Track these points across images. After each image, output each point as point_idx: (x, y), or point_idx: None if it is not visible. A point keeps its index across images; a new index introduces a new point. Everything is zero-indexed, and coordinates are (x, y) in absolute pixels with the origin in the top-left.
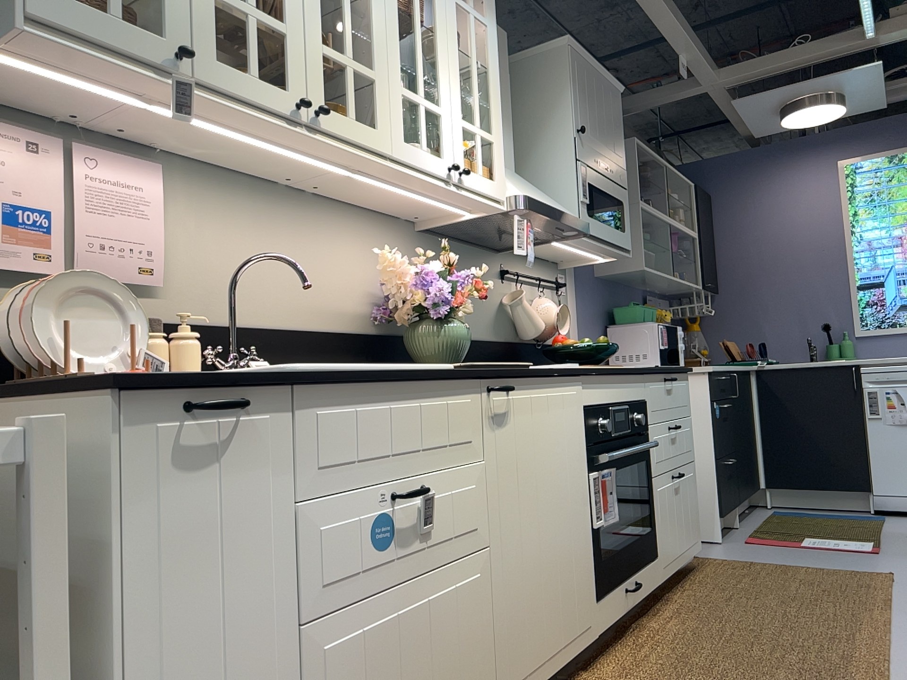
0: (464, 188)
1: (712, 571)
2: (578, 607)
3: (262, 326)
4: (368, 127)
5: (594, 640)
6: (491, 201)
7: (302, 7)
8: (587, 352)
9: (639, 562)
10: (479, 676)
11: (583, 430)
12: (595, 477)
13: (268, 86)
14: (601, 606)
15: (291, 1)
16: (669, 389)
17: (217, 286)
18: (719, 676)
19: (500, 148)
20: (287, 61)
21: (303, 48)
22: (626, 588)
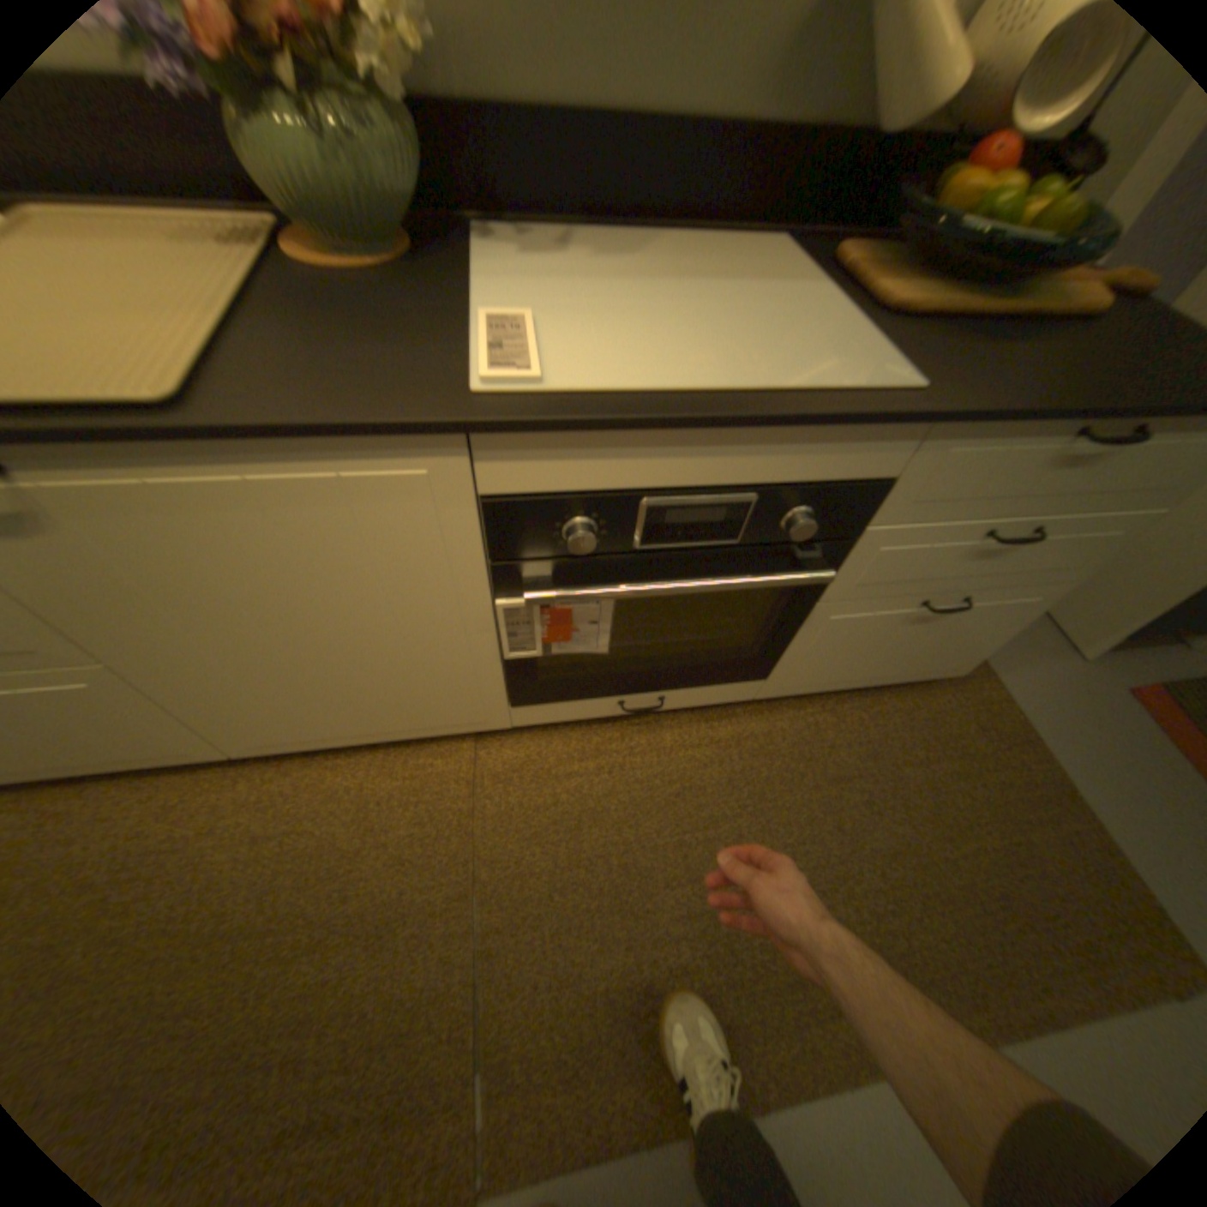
0: None
1: (936, 709)
2: (442, 711)
3: None
4: None
5: (499, 728)
6: None
7: None
8: (974, 237)
9: (685, 683)
10: (162, 740)
11: (487, 534)
12: (519, 605)
13: None
14: (528, 710)
15: None
16: (1082, 456)
17: None
18: (558, 885)
19: None
20: None
21: None
22: (621, 700)
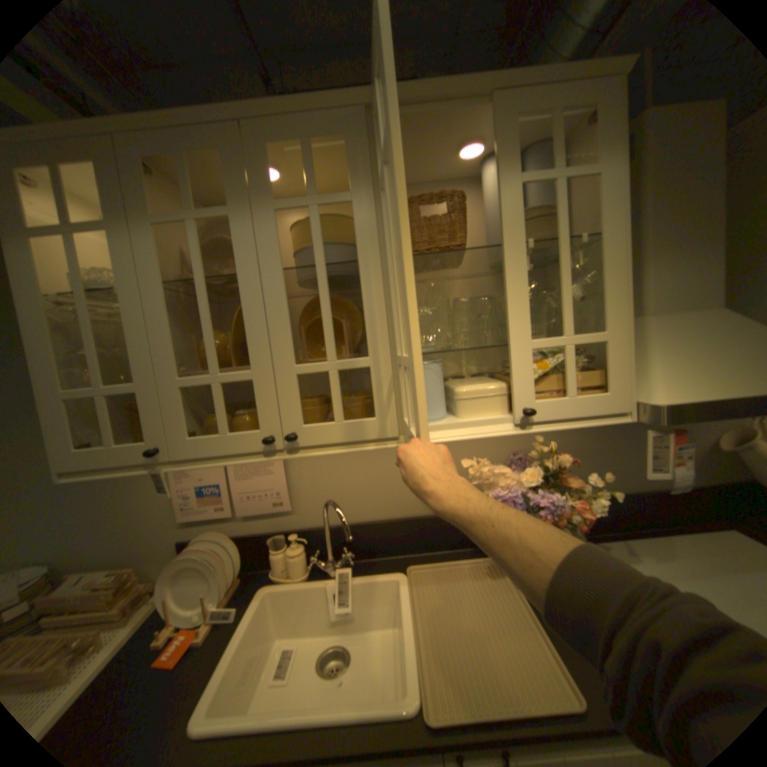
0: (539, 422)
1: None
2: None
3: (373, 520)
4: (362, 421)
5: None
6: (596, 422)
7: (267, 342)
8: None
9: None
10: None
11: None
12: None
13: (240, 434)
14: None
15: (254, 344)
16: None
17: (334, 499)
18: None
19: (623, 344)
20: (257, 402)
21: (273, 382)
22: None
